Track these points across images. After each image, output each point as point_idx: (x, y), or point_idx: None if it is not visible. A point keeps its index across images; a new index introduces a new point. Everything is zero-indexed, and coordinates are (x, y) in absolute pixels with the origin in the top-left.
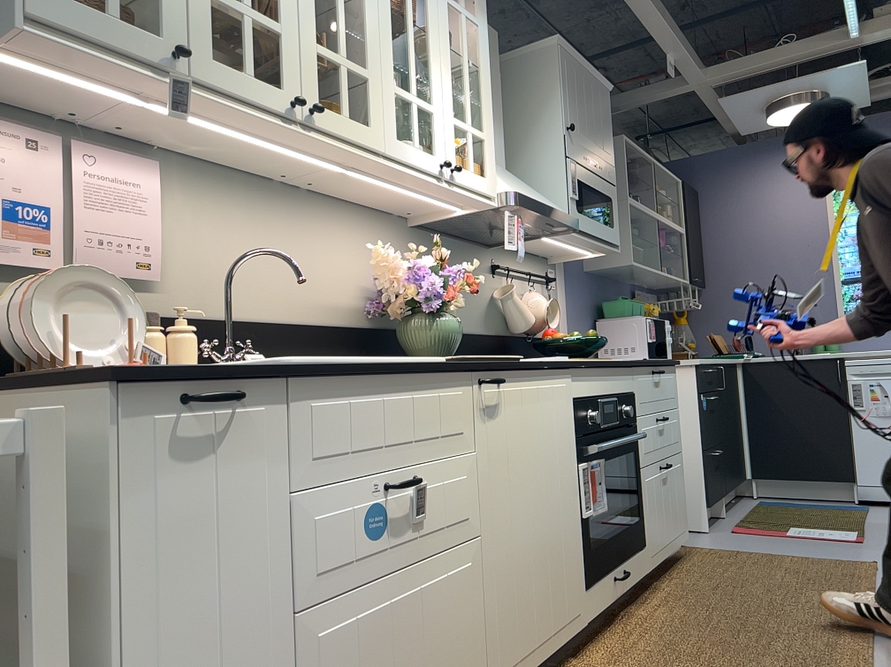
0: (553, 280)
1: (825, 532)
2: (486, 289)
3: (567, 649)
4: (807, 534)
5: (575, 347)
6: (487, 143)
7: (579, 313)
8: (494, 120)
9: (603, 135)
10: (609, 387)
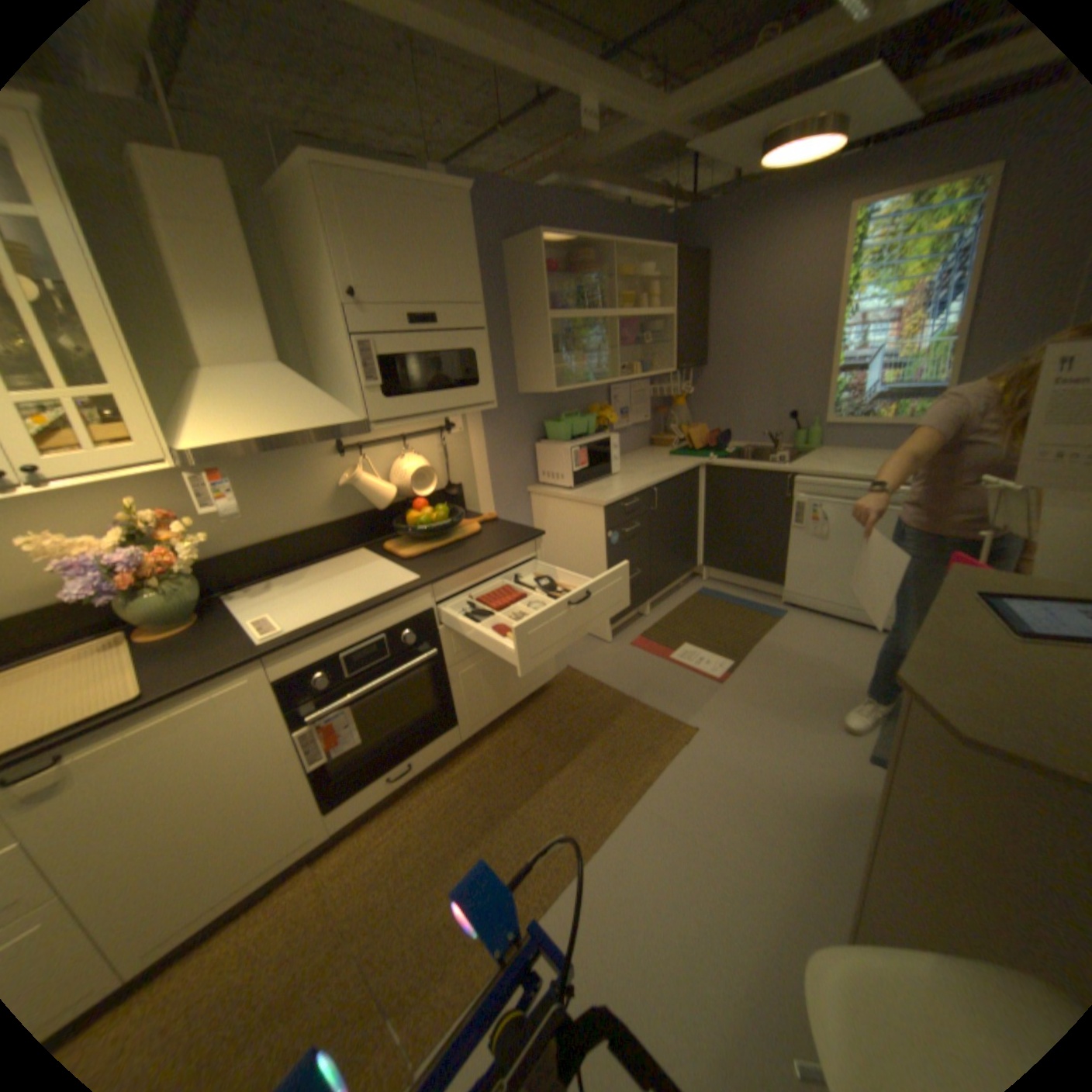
0: (451, 428)
1: (705, 660)
2: (325, 477)
3: (295, 867)
4: (687, 662)
5: (422, 532)
6: (117, 398)
7: (505, 444)
8: (231, 305)
9: (447, 269)
10: (364, 633)
